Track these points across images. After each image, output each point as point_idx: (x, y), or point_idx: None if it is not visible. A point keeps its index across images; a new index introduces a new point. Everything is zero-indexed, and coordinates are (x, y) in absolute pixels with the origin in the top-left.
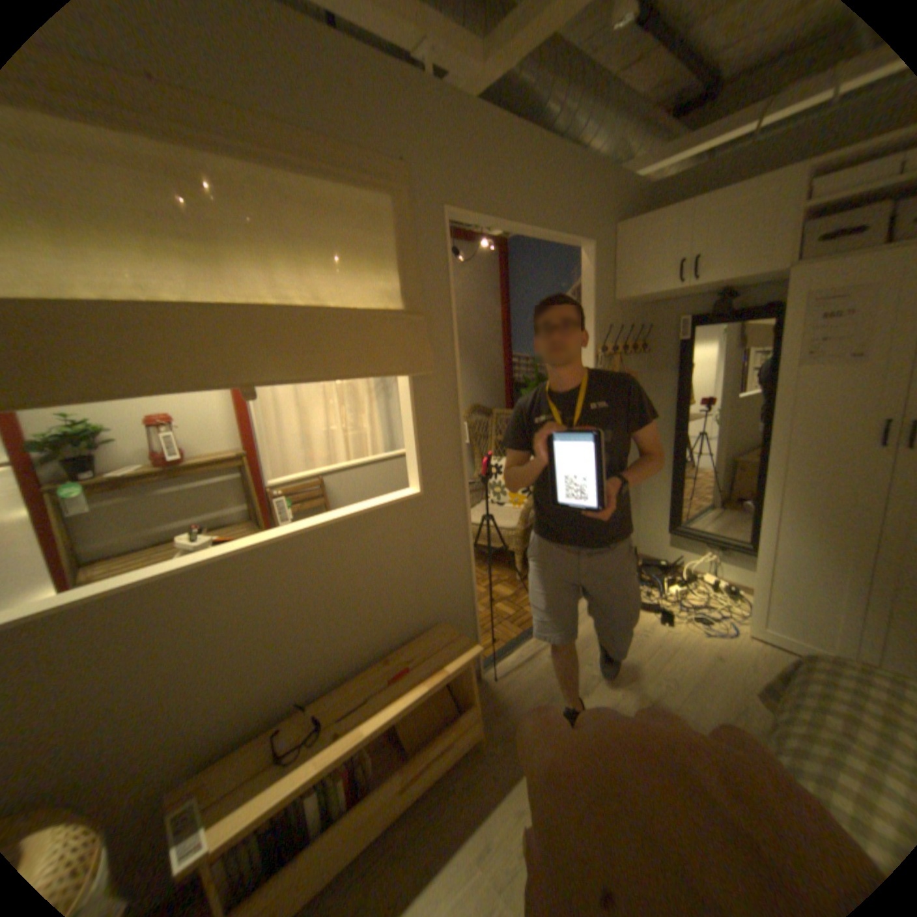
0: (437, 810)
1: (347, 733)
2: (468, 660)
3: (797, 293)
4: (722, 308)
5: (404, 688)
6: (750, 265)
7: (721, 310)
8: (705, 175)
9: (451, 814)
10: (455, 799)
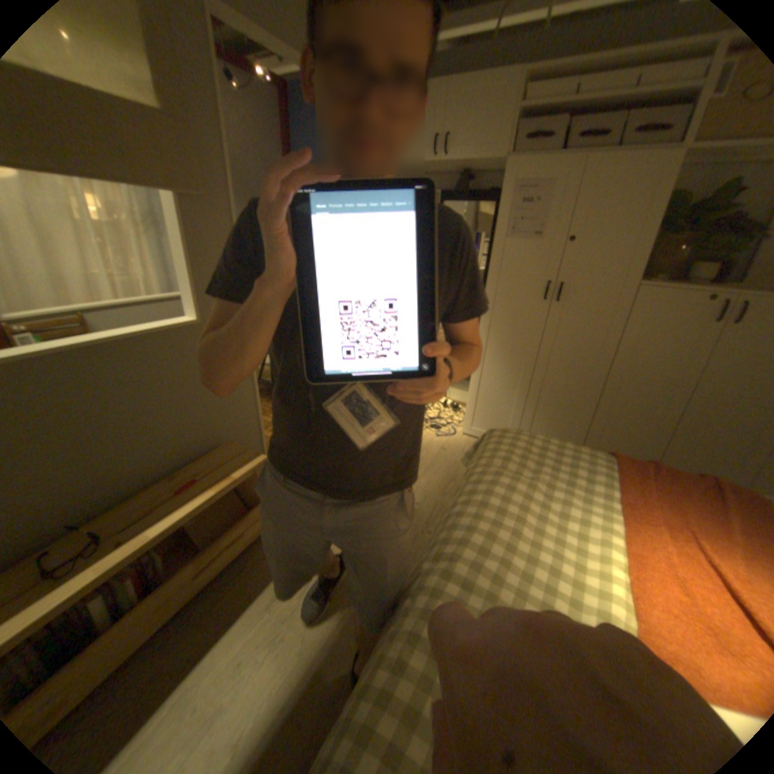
0: (231, 584)
1: (131, 539)
2: (254, 468)
3: (509, 178)
4: (461, 187)
5: (192, 495)
6: (482, 149)
7: (461, 188)
8: (457, 59)
9: (243, 584)
10: (247, 573)
